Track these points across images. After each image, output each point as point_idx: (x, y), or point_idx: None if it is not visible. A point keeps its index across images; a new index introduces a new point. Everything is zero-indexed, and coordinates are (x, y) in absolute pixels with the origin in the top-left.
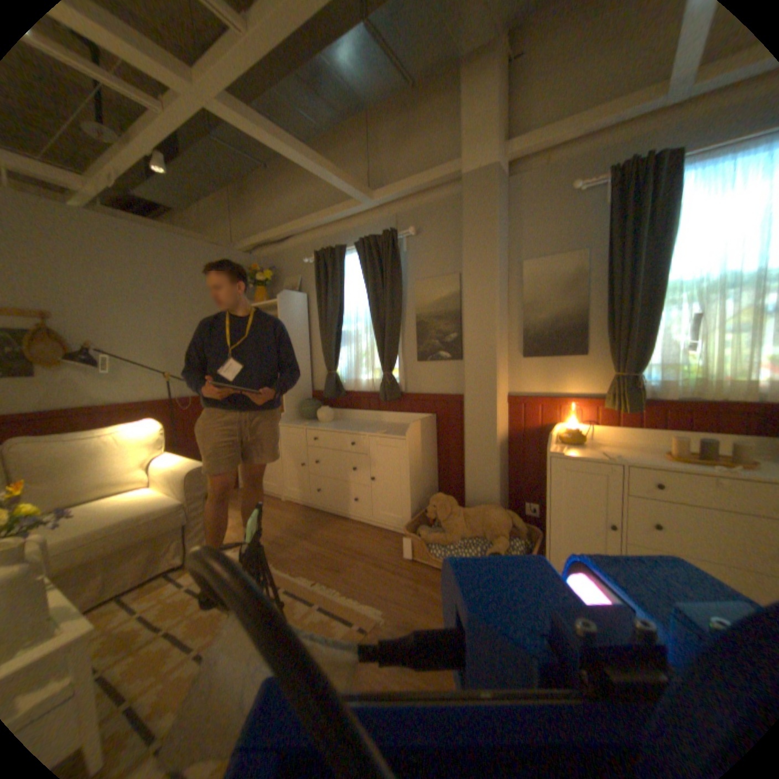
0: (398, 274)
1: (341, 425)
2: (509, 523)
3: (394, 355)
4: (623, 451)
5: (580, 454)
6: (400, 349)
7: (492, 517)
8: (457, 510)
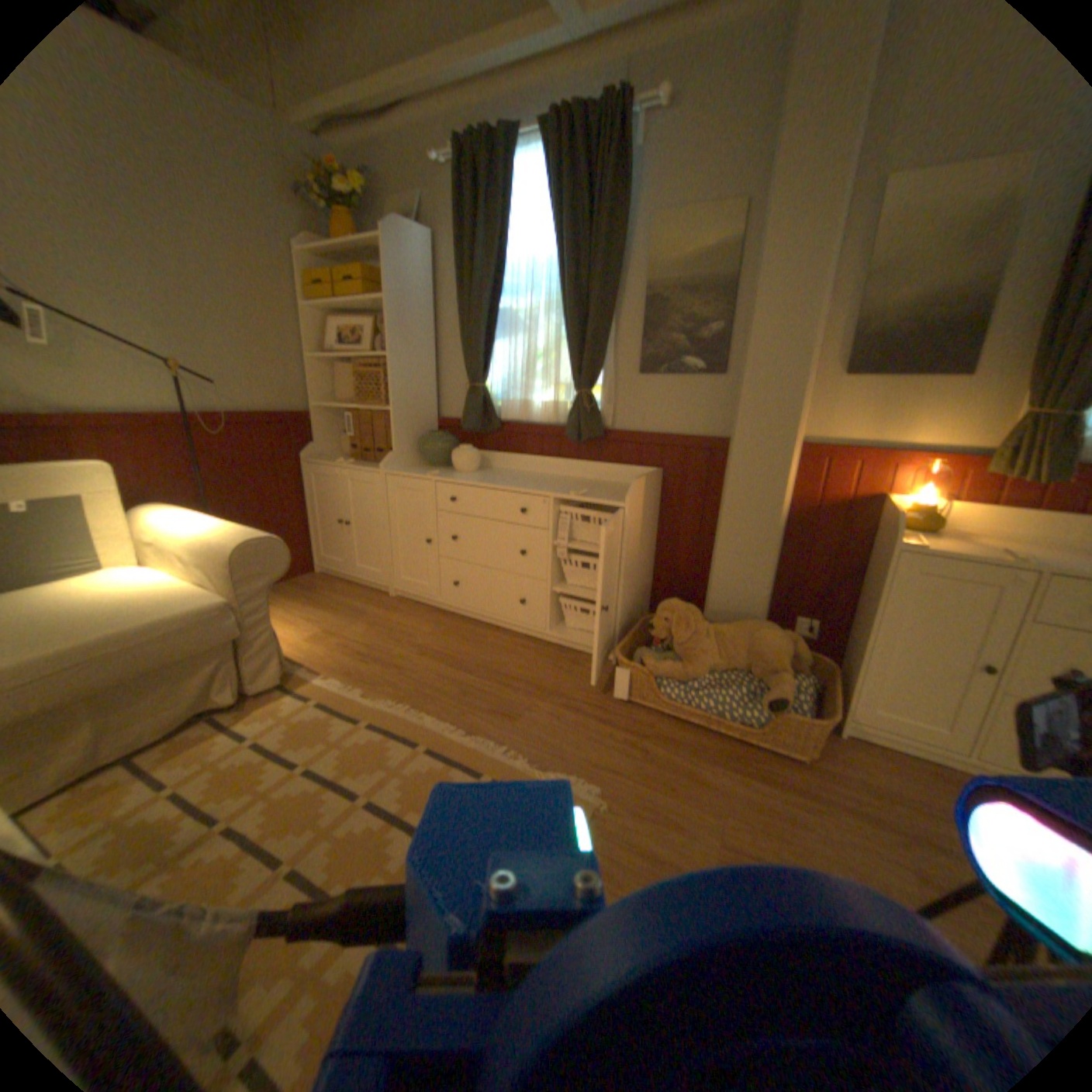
0: (625, 192)
1: (497, 478)
2: (791, 651)
3: (600, 358)
4: (1018, 548)
5: (953, 549)
6: (610, 348)
7: (766, 641)
8: (703, 627)
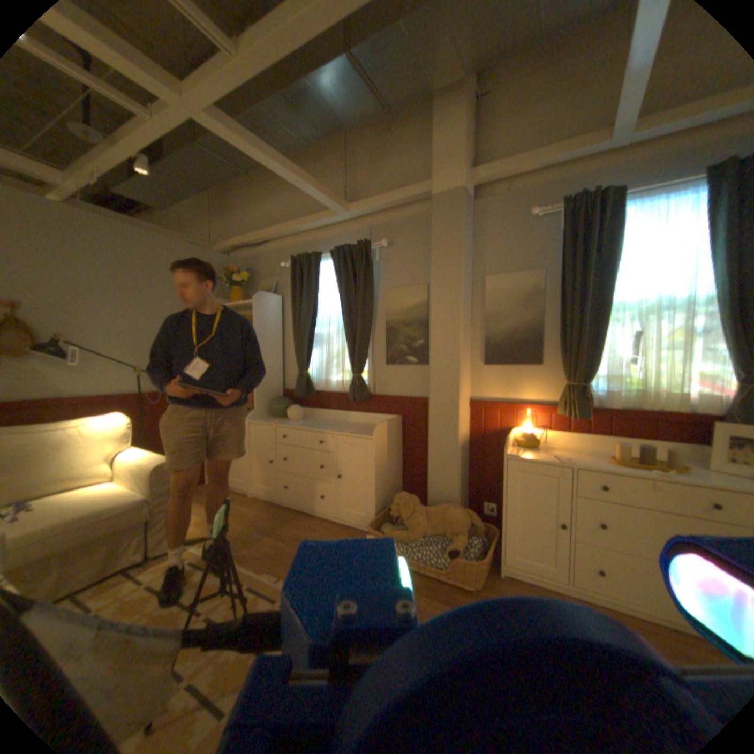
0: (371, 282)
1: (310, 424)
2: (468, 522)
3: (364, 358)
4: (573, 455)
5: (534, 457)
6: (370, 353)
7: (453, 516)
8: (419, 509)
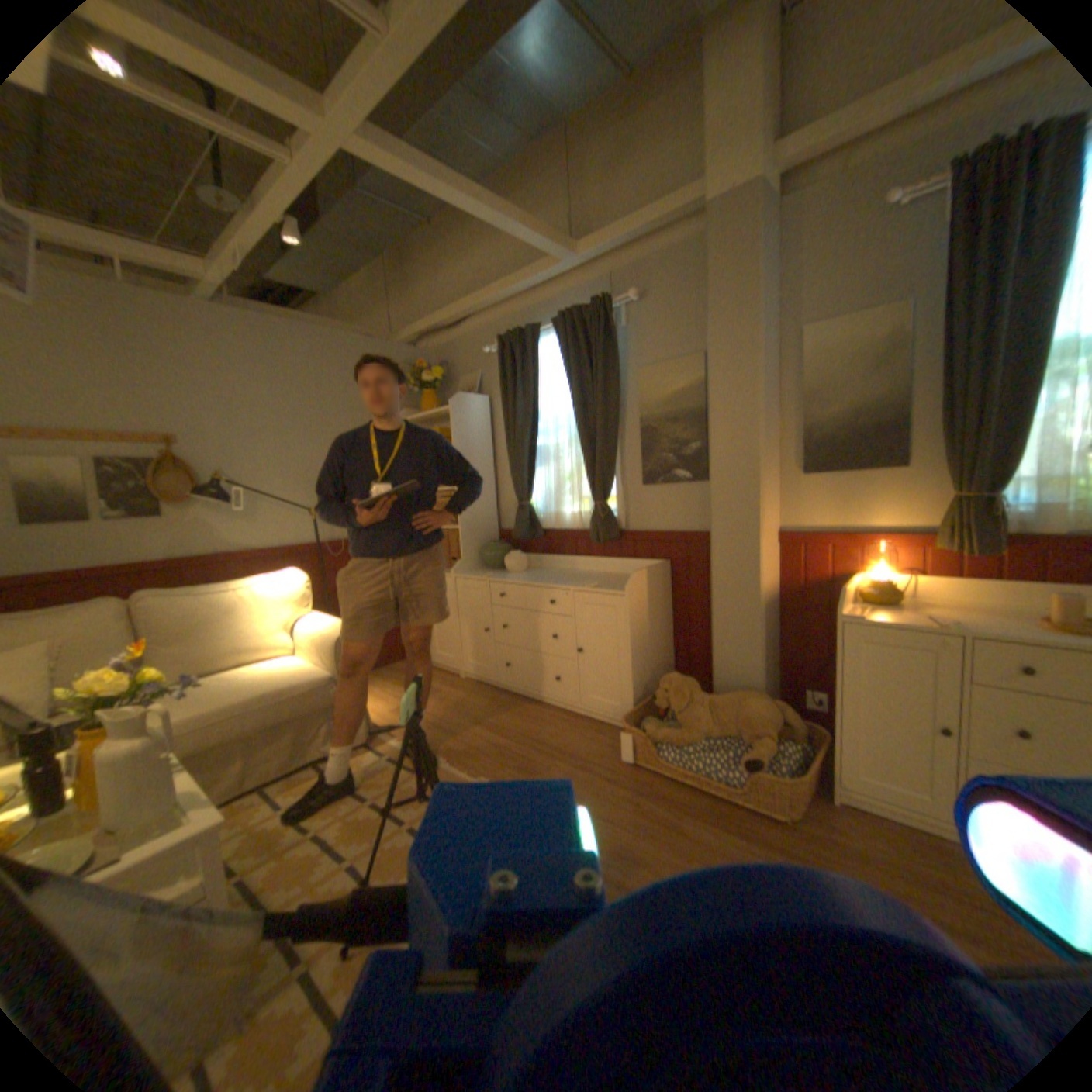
0: (614, 359)
1: (537, 576)
2: (778, 719)
3: (610, 476)
4: (966, 616)
5: (892, 619)
6: (618, 468)
7: (753, 710)
8: (700, 698)
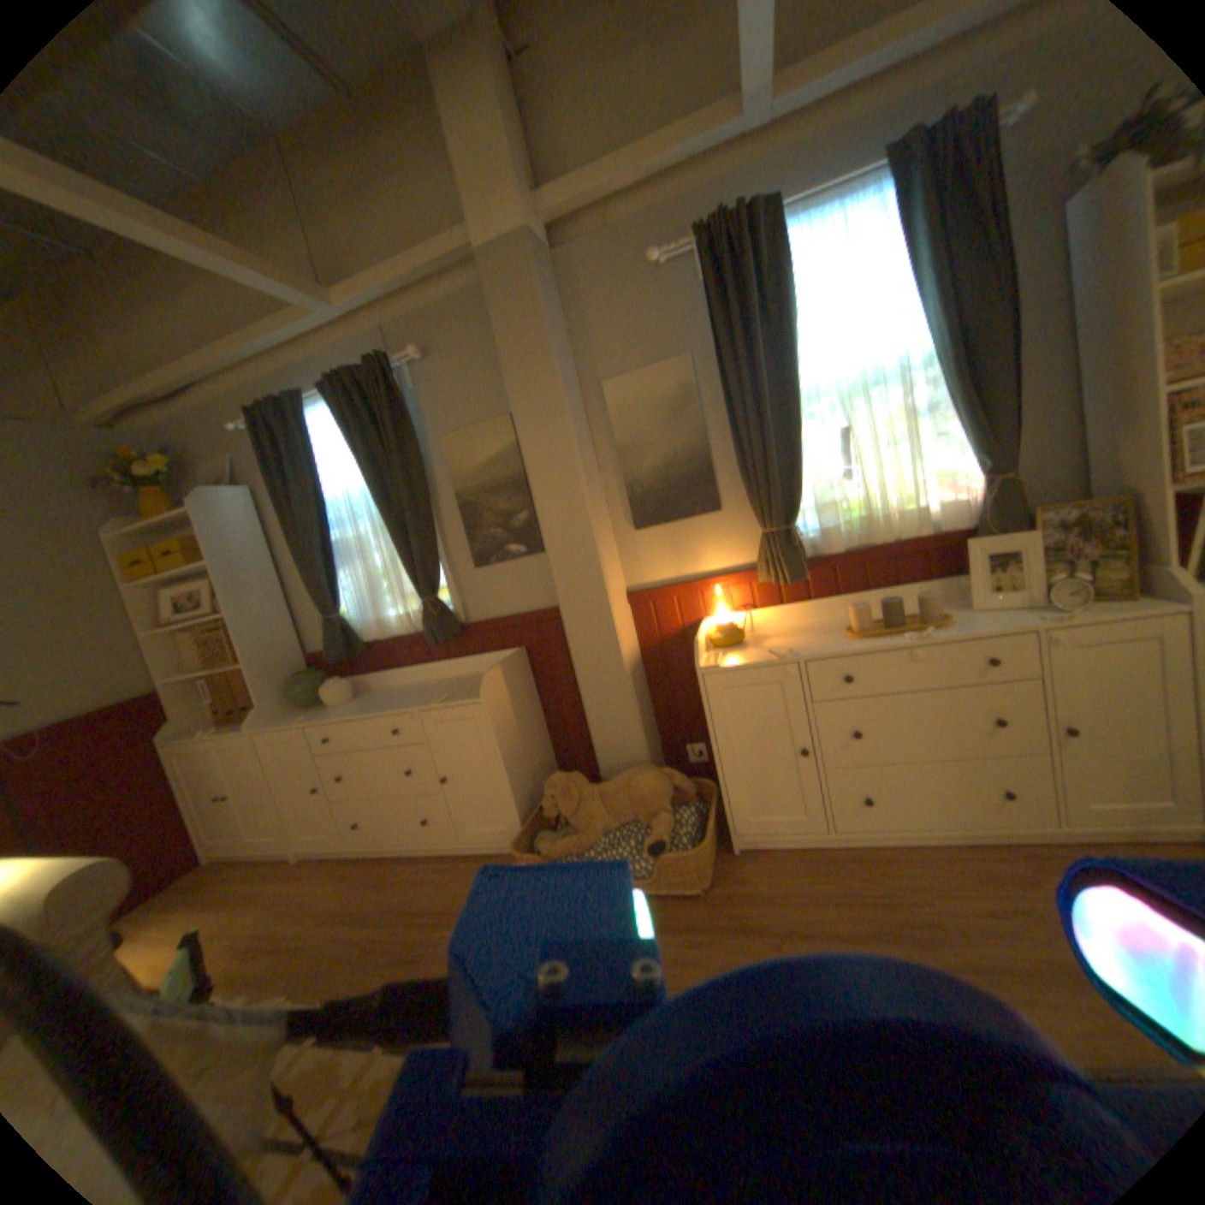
0: (408, 428)
1: (369, 703)
2: (667, 786)
3: (434, 565)
4: (793, 639)
5: (740, 659)
6: (442, 553)
7: (642, 786)
8: (588, 791)
